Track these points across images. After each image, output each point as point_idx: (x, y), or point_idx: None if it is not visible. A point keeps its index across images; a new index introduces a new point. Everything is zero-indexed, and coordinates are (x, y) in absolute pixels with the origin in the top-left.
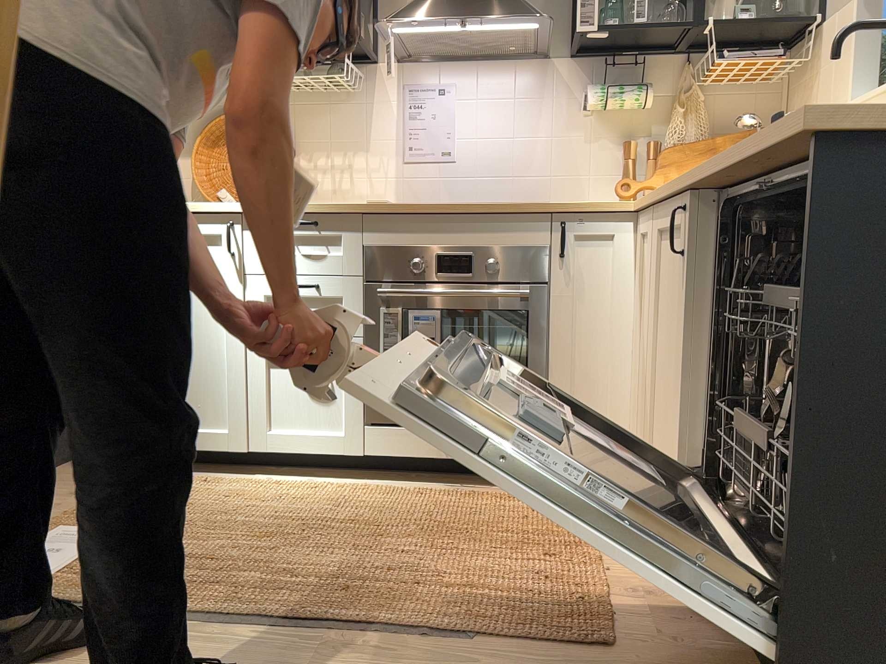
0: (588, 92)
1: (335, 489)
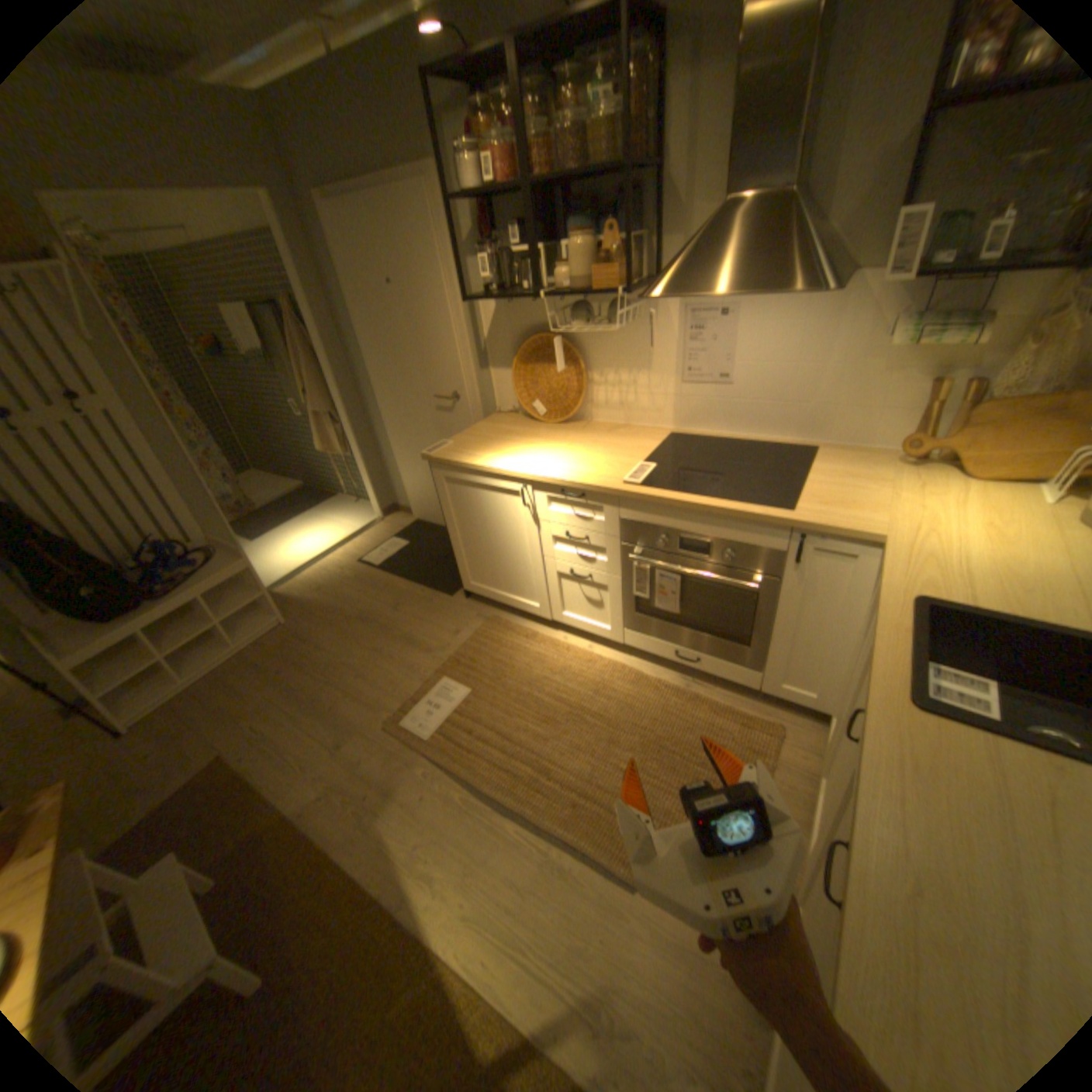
0: (900, 319)
1: (600, 665)
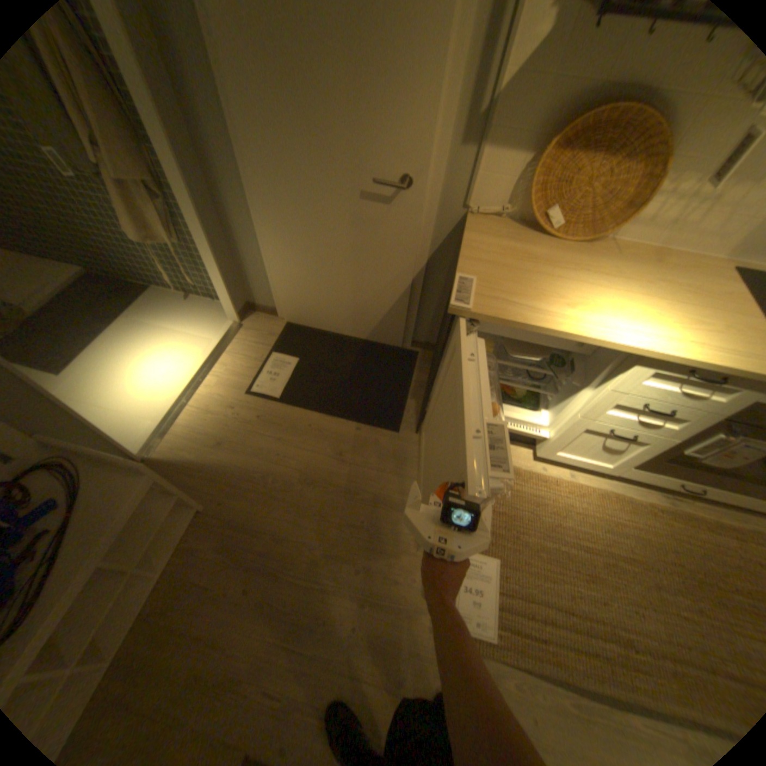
0: None
1: (597, 497)
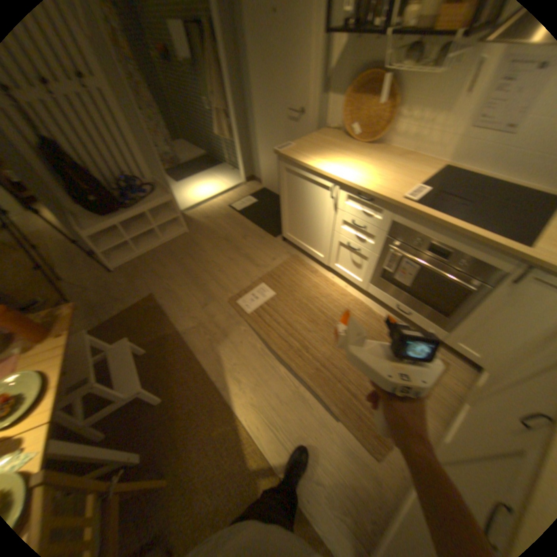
0: None
1: (350, 299)
